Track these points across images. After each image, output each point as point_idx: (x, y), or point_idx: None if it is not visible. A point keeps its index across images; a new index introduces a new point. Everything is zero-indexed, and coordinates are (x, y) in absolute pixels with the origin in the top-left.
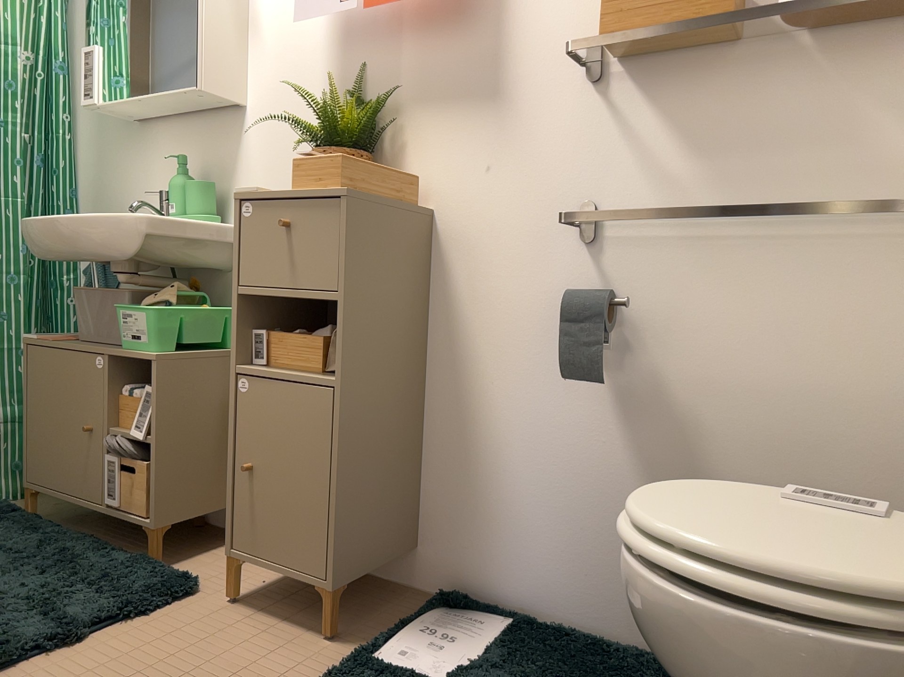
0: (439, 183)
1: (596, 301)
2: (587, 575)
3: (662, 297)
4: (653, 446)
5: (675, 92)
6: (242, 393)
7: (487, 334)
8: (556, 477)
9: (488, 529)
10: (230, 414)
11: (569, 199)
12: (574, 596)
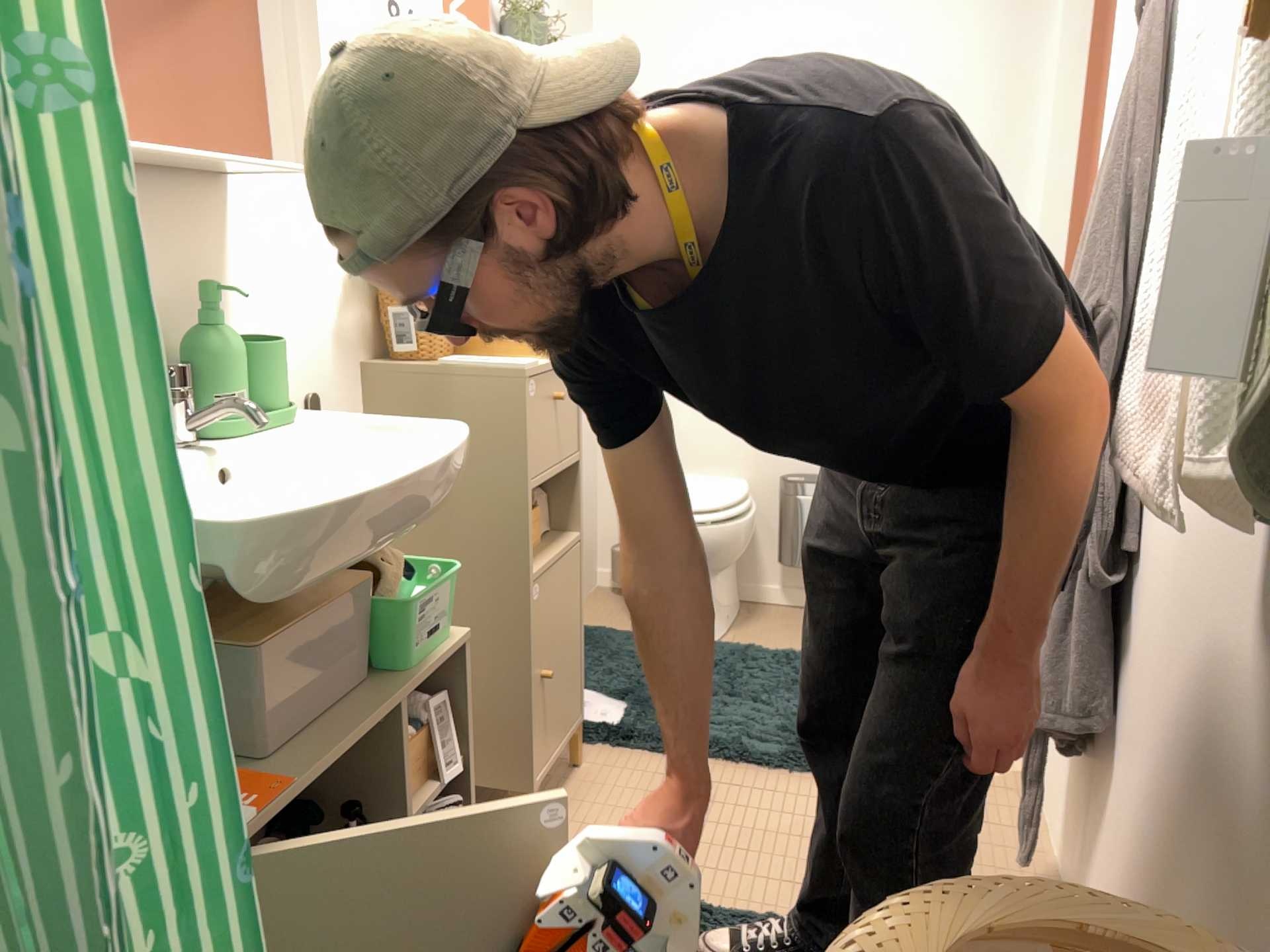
0: None
1: None
2: None
3: None
4: None
5: None
6: (538, 599)
7: None
8: None
9: None
10: (535, 629)
11: None
12: None
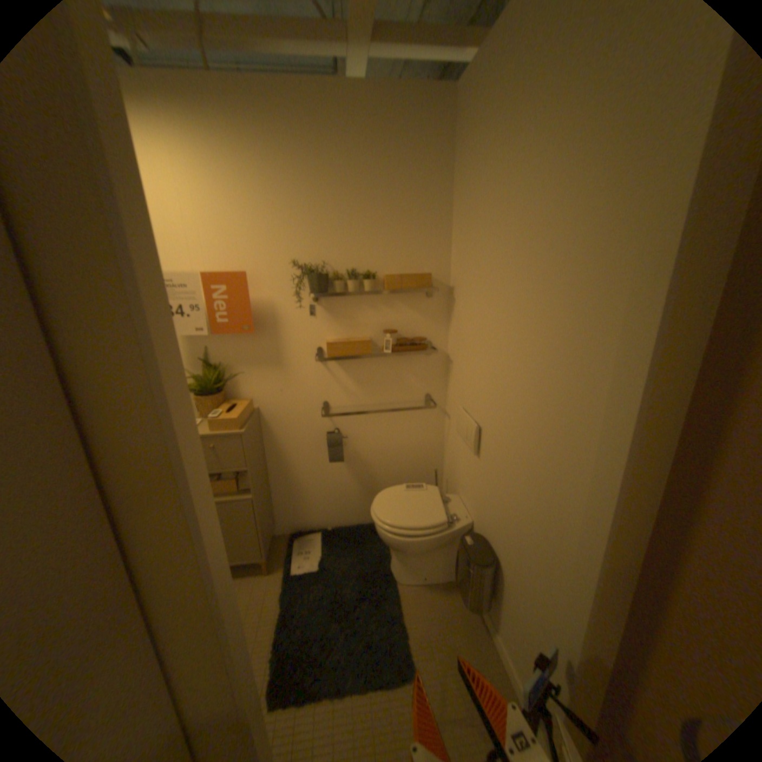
0: (260, 397)
1: (338, 440)
2: (340, 510)
3: (354, 428)
4: (356, 470)
5: (350, 366)
6: None
7: (292, 448)
8: (326, 487)
9: (303, 508)
10: None
11: (318, 401)
12: (337, 517)
